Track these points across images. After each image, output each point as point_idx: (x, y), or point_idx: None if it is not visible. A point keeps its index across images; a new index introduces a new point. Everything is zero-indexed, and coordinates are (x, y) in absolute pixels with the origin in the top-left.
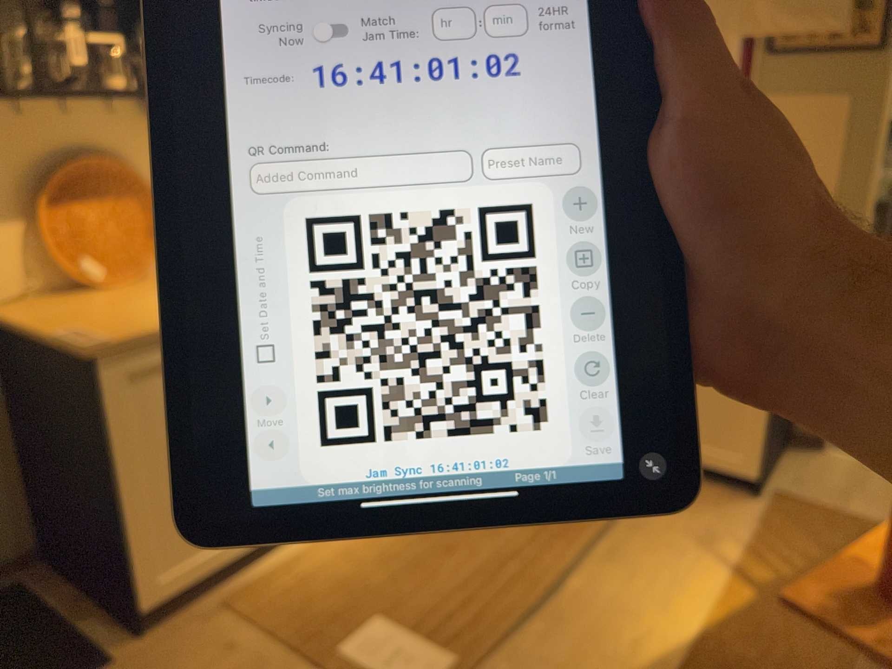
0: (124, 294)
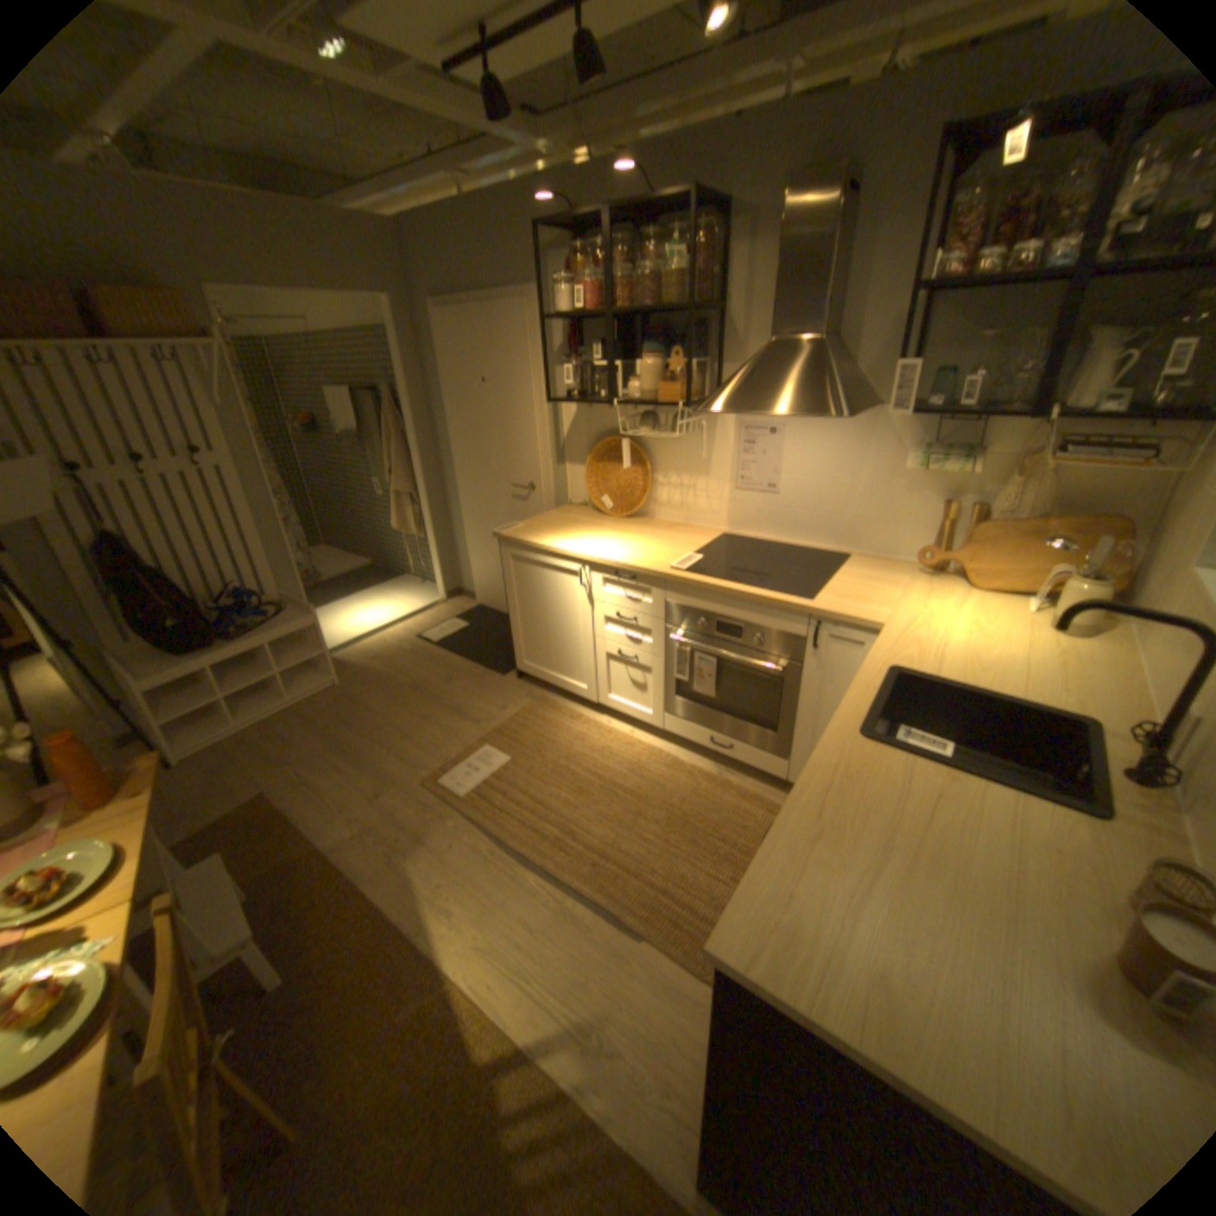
0: (595, 521)
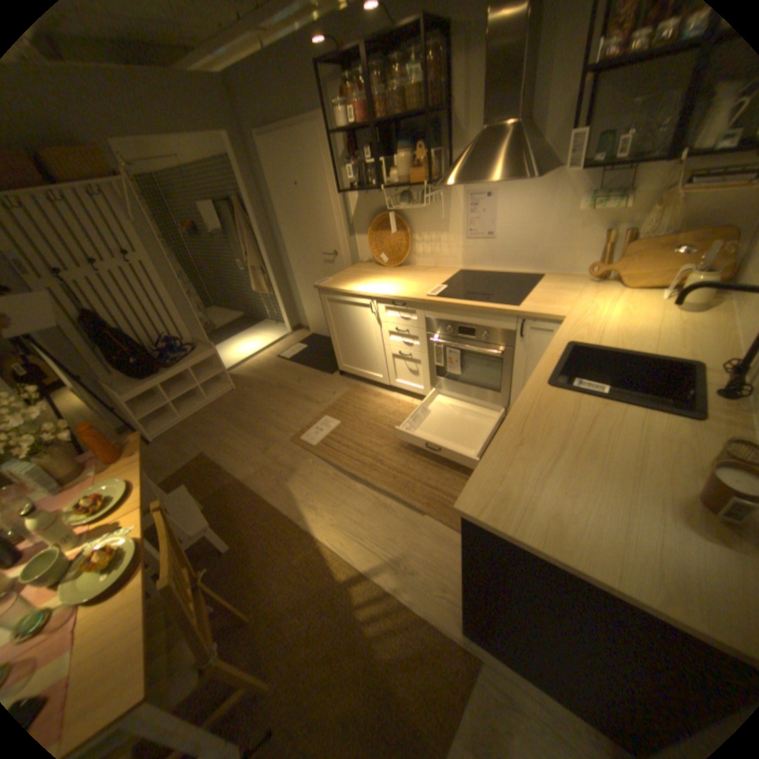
0: (377, 271)
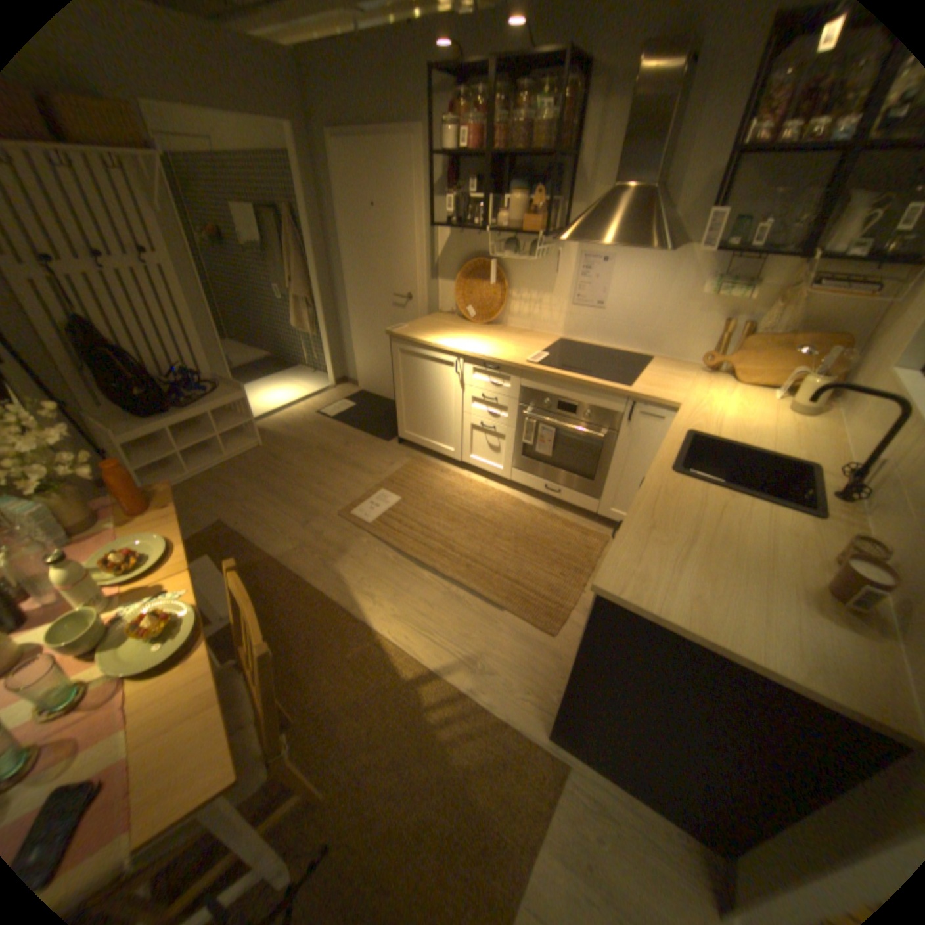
0: (463, 326)
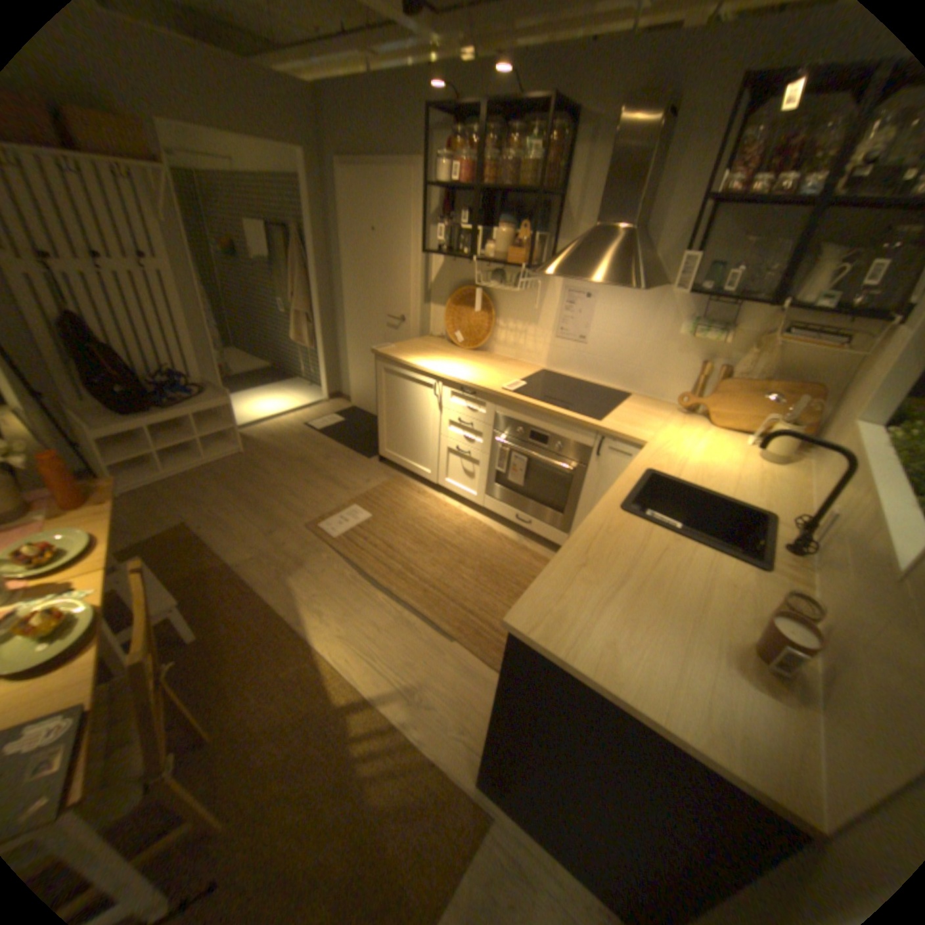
0: (450, 350)
